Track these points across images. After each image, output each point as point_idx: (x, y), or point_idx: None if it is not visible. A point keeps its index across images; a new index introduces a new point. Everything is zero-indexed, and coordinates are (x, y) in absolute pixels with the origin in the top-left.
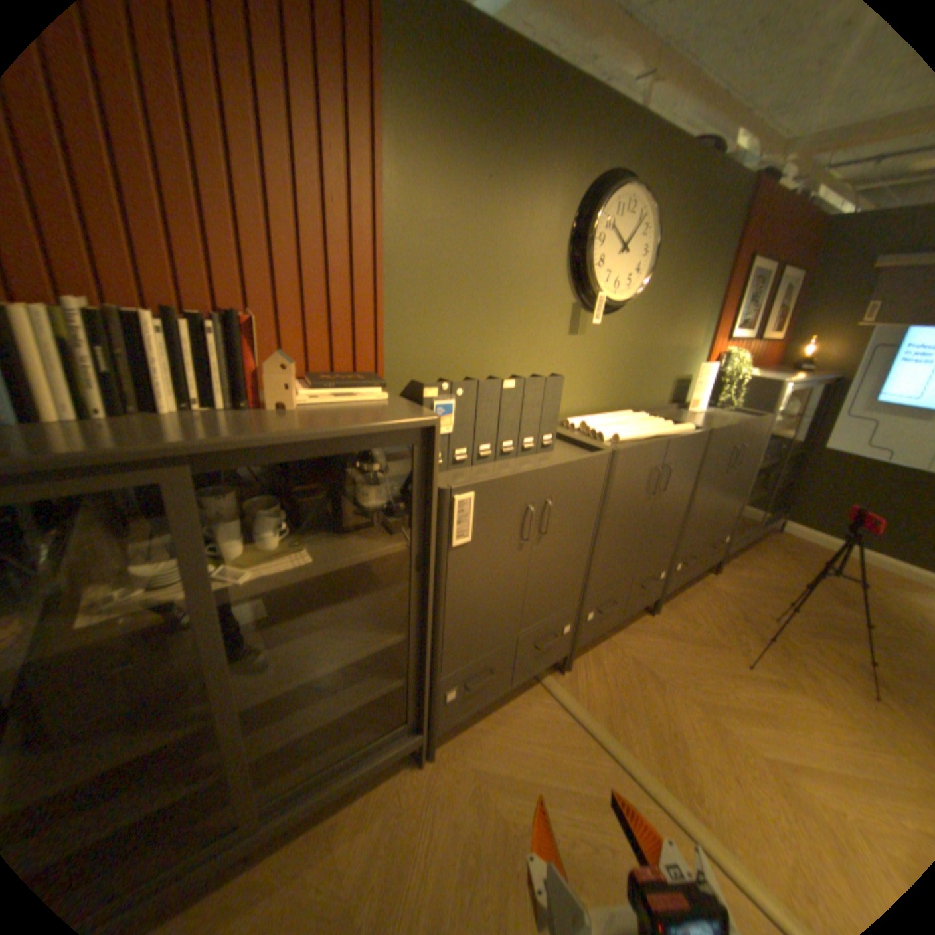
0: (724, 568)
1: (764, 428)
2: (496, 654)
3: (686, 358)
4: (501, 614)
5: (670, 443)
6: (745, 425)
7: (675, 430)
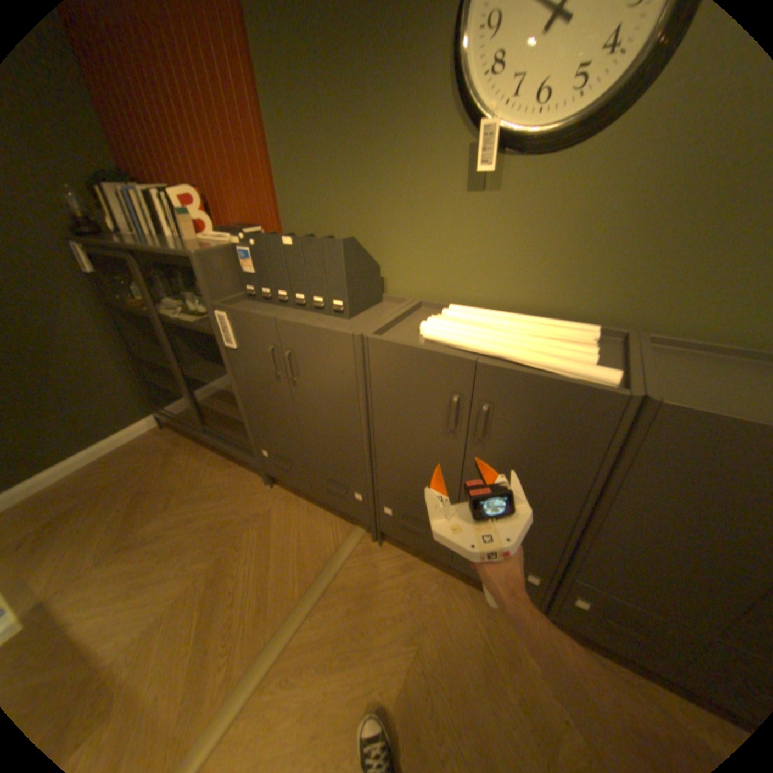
0: None
1: None
2: (290, 453)
3: None
4: (282, 423)
5: (480, 368)
6: None
7: (550, 364)
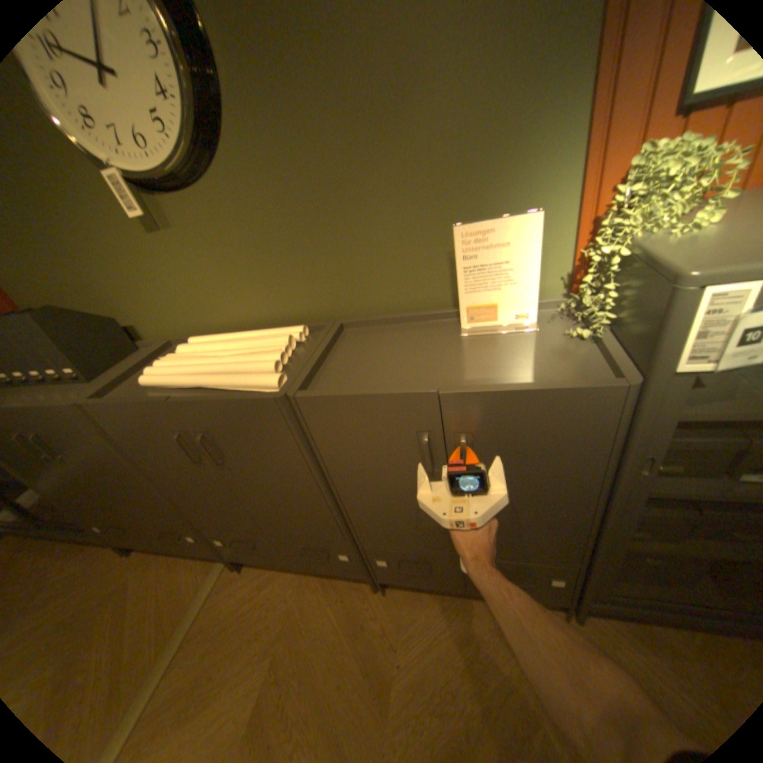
0: (582, 621)
1: (575, 413)
2: (112, 523)
3: (470, 209)
4: (84, 499)
5: (171, 407)
6: (434, 399)
7: (230, 384)
